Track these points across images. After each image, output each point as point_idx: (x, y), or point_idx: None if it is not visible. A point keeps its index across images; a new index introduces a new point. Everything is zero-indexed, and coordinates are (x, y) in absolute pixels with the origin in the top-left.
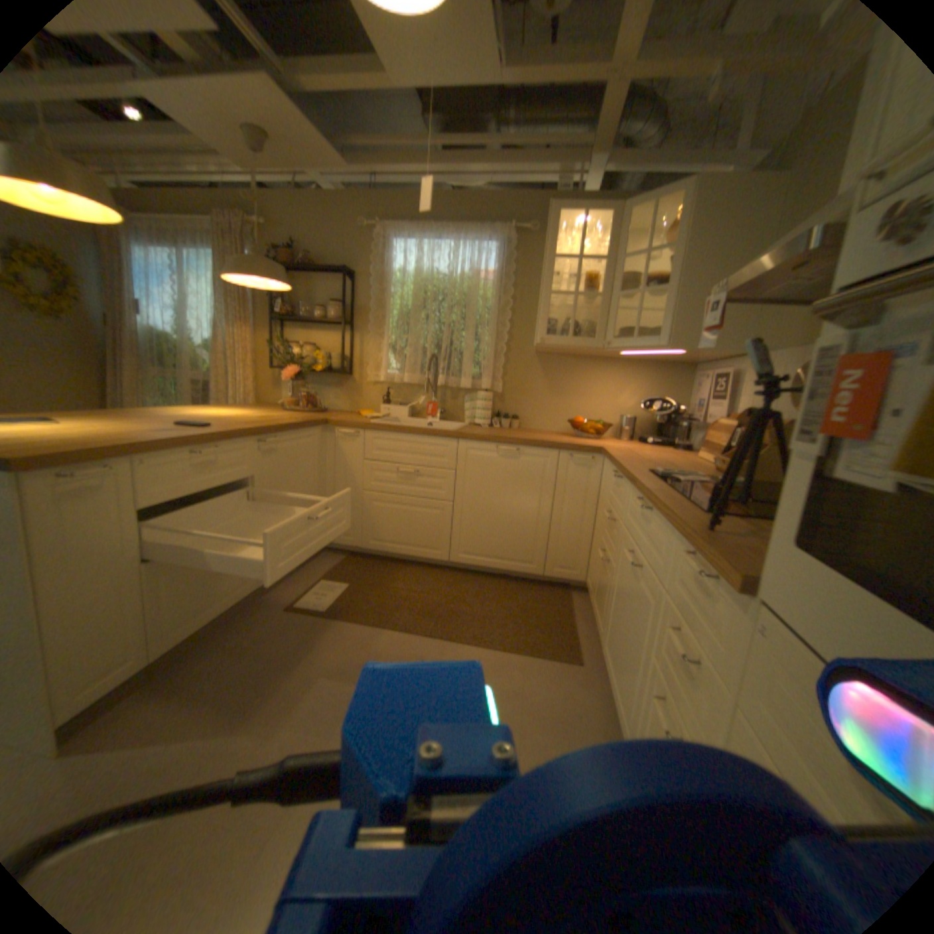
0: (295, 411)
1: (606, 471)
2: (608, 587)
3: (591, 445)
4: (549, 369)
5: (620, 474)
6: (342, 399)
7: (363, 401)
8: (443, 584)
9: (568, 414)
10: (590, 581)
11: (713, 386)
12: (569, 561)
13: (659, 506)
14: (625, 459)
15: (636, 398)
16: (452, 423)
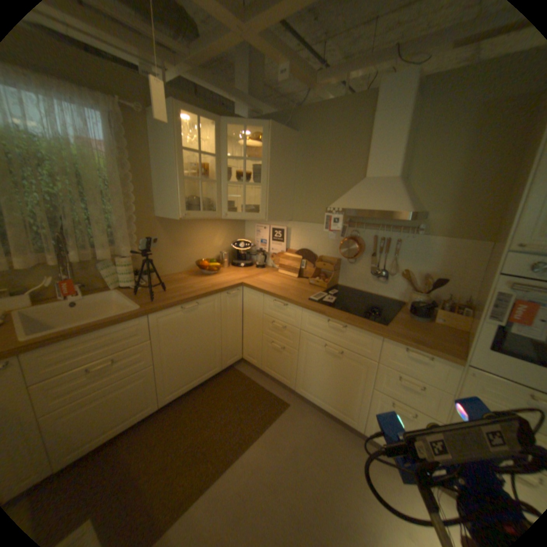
0: None
1: (251, 295)
2: (290, 360)
3: (232, 281)
4: (168, 228)
5: (288, 303)
6: None
7: None
8: (168, 428)
9: (187, 257)
10: (252, 357)
11: (270, 233)
12: (233, 352)
13: (367, 328)
14: (276, 291)
15: (222, 239)
16: (97, 293)
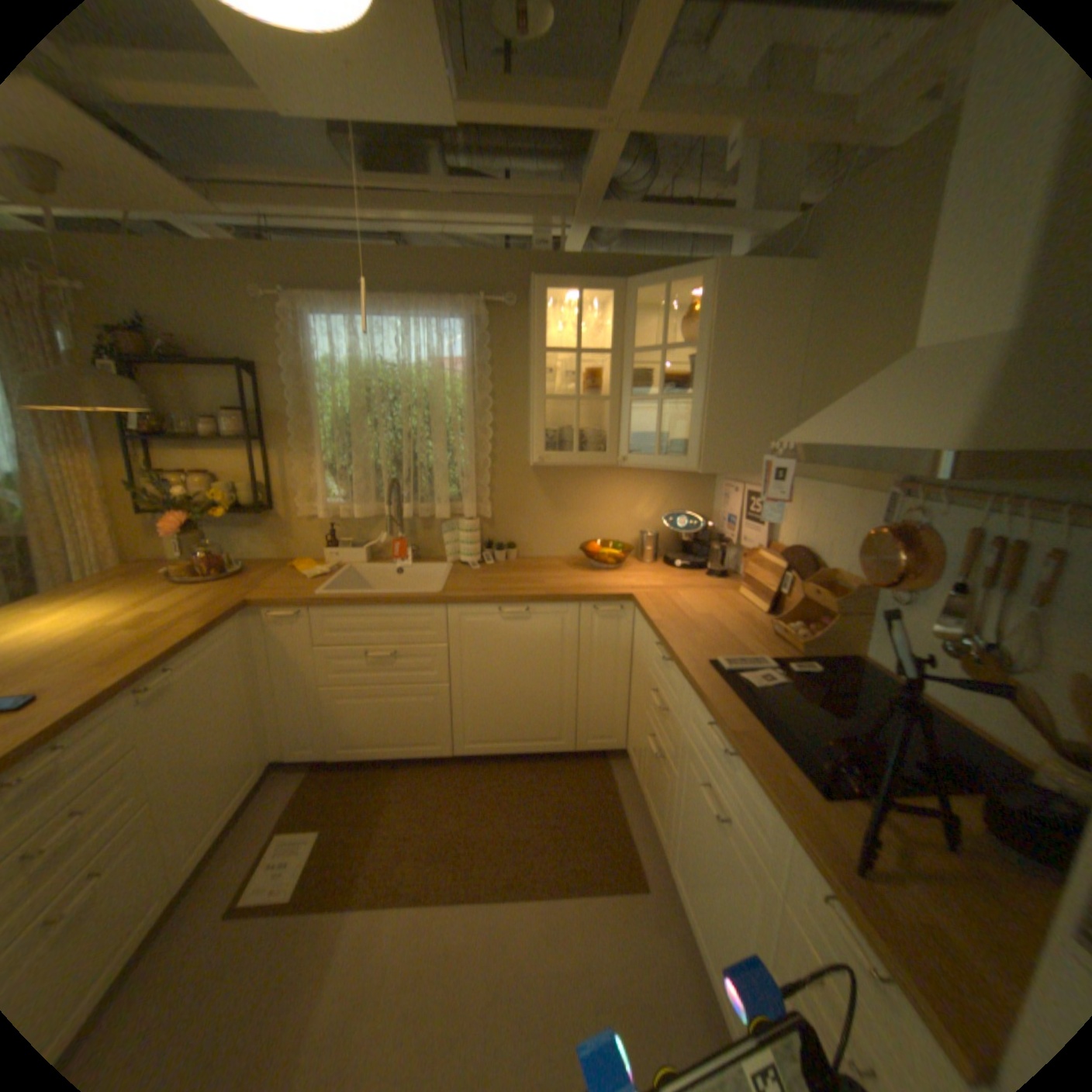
0: (191, 584)
1: (642, 626)
2: (670, 794)
3: (618, 589)
4: (548, 481)
5: (672, 659)
6: (265, 544)
7: (297, 544)
8: (452, 793)
9: (577, 533)
10: (636, 756)
11: (747, 503)
12: (606, 730)
13: (763, 782)
14: (670, 627)
15: (656, 507)
16: (432, 563)
